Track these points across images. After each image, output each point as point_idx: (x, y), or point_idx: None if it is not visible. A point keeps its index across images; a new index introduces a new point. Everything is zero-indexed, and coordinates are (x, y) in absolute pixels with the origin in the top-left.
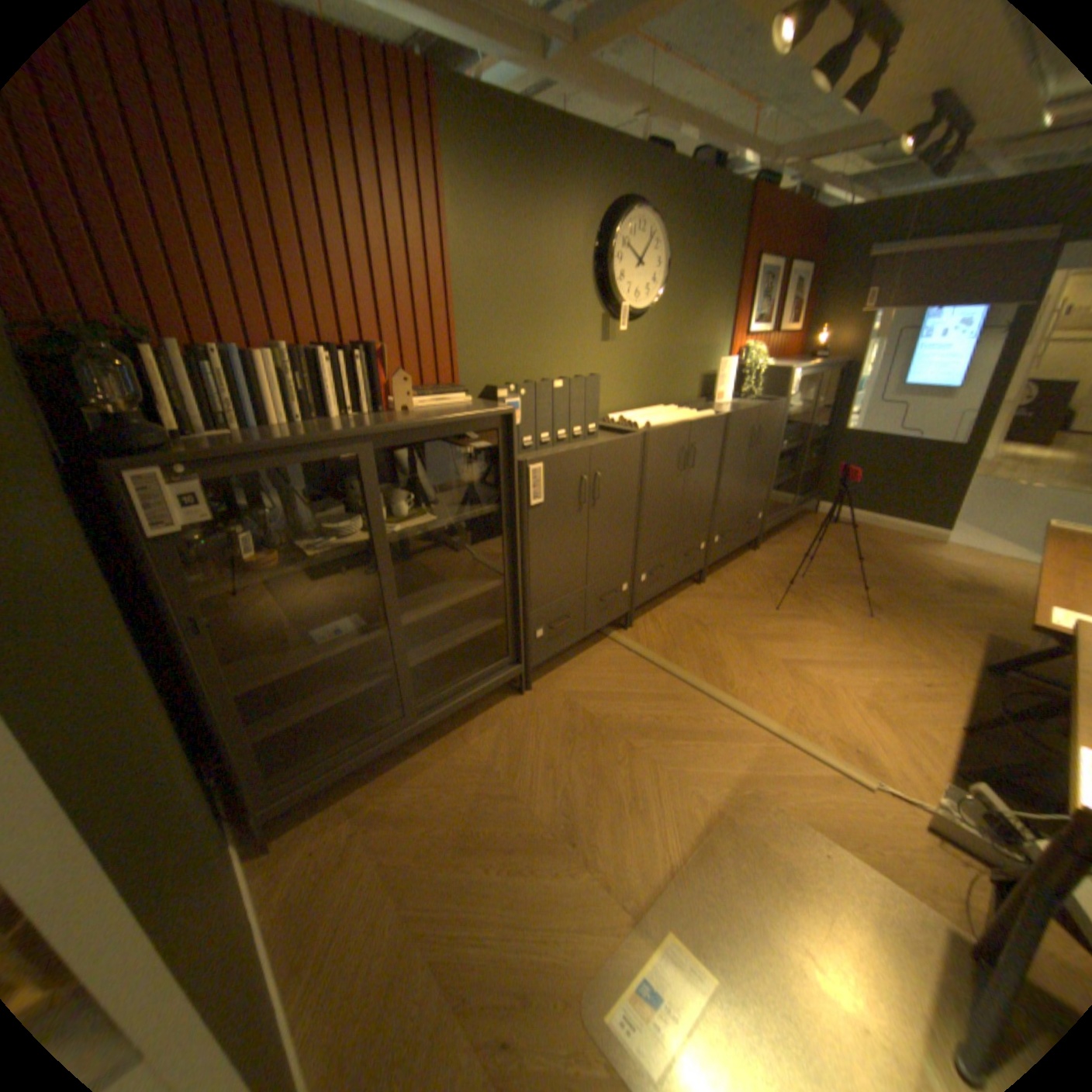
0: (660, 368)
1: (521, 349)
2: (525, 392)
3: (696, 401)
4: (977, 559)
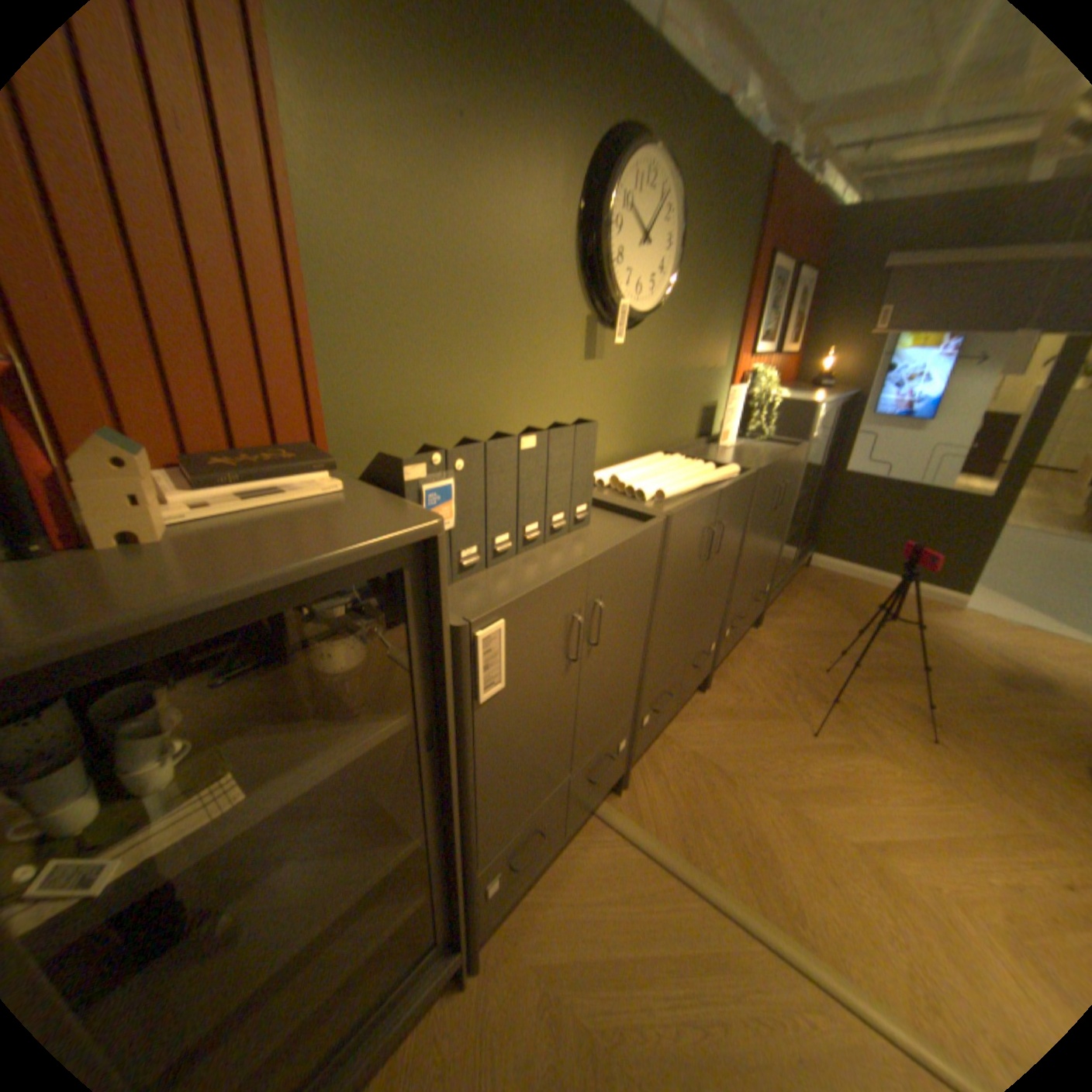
0: (657, 398)
1: (454, 369)
2: (465, 462)
3: (695, 441)
4: (1005, 632)
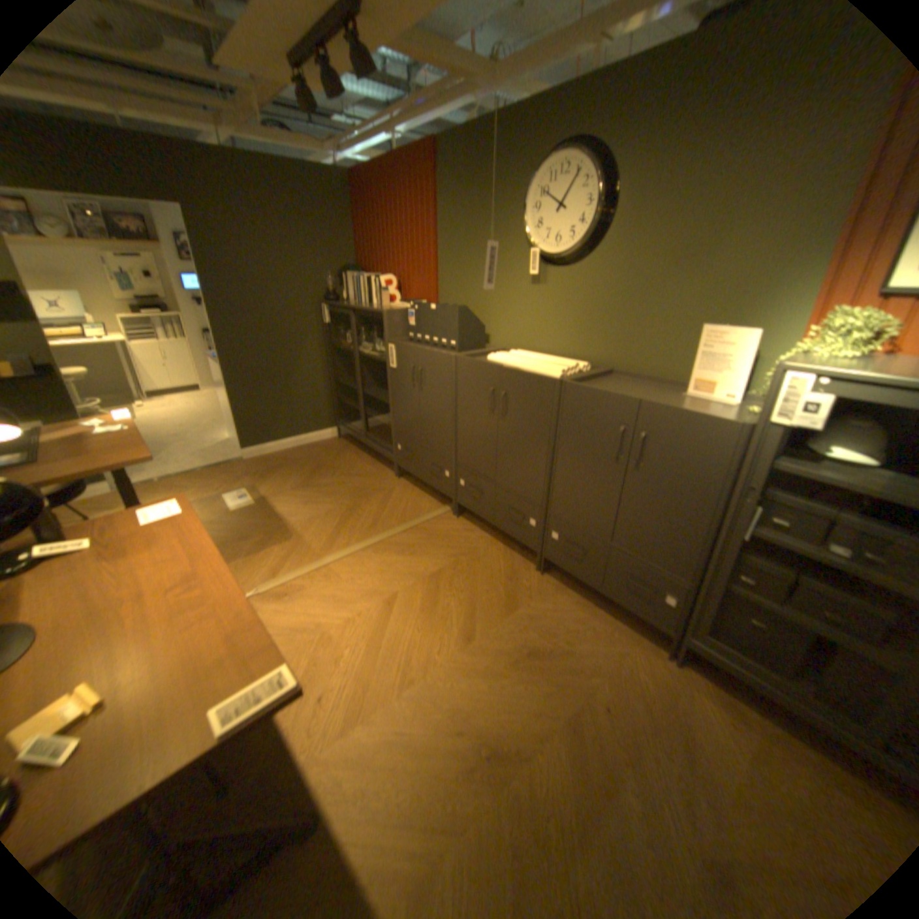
0: (609, 320)
1: (470, 284)
2: (417, 307)
3: (673, 380)
4: None
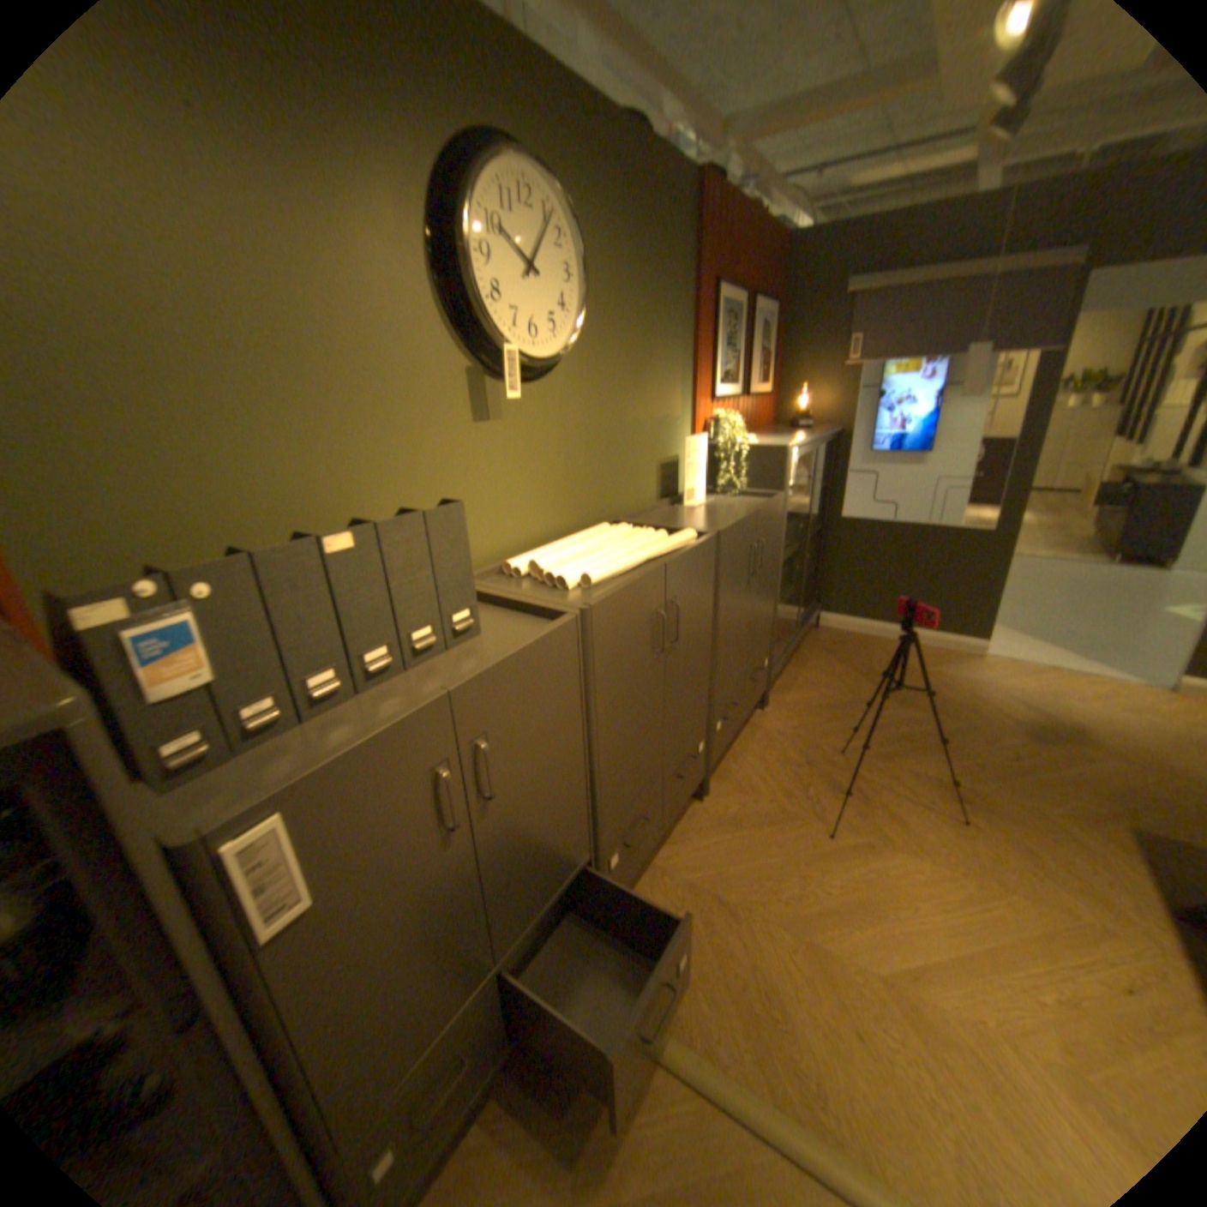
0: (593, 459)
1: (252, 450)
2: (209, 586)
3: (654, 505)
4: (1030, 677)
